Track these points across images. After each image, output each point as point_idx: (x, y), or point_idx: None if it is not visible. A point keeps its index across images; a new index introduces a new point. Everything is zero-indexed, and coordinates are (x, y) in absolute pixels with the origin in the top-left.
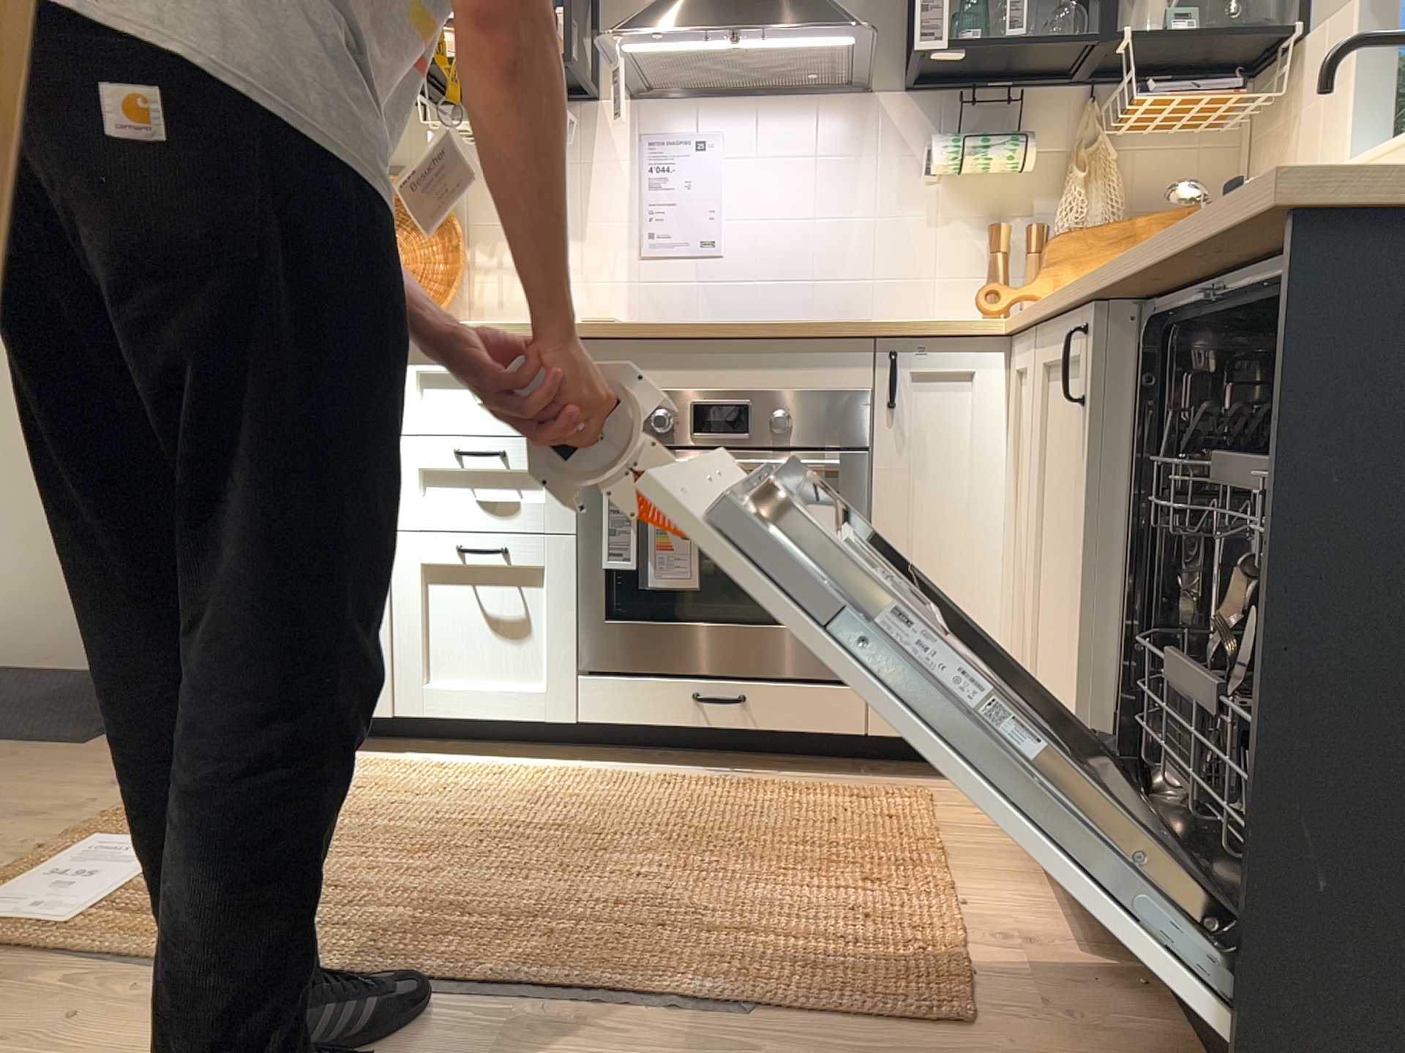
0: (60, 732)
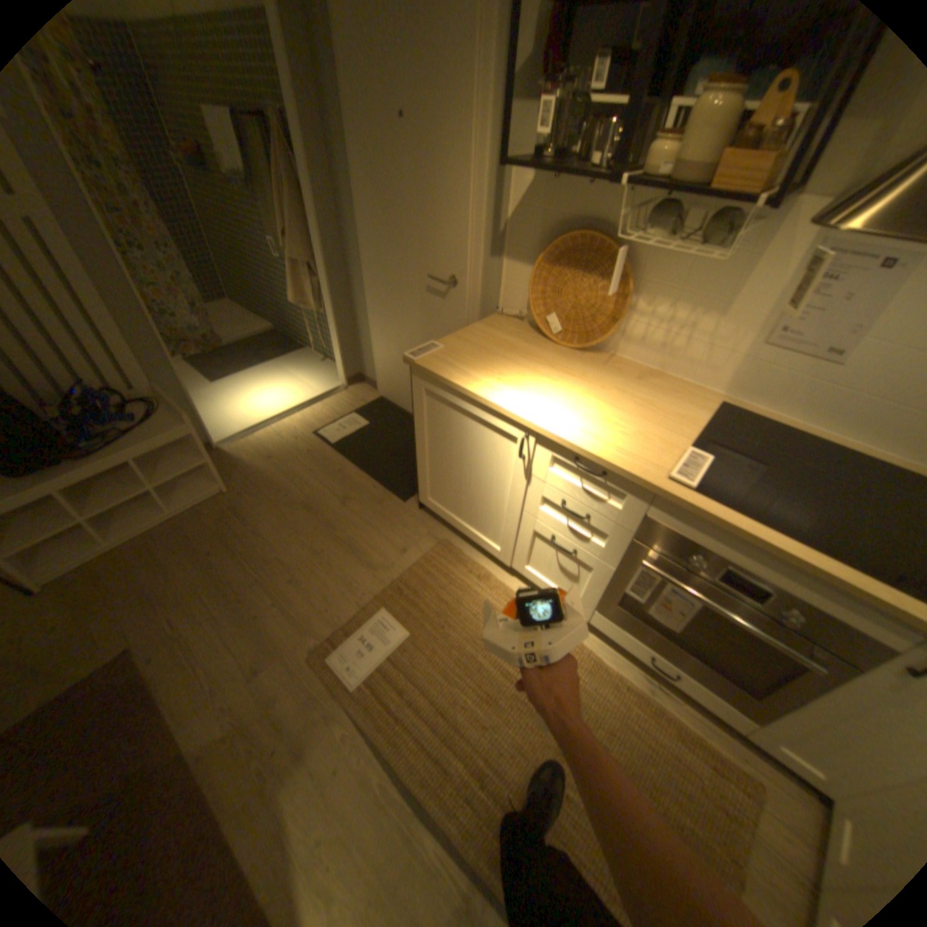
0: (400, 488)
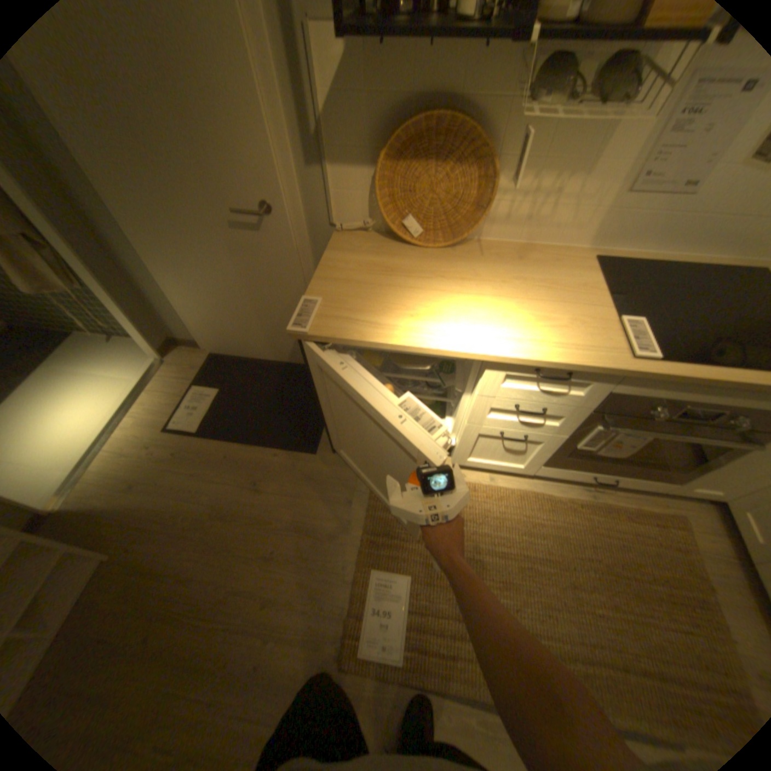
0: (300, 441)
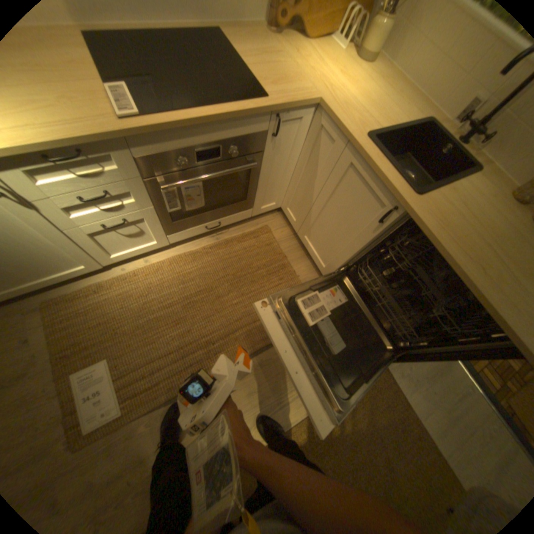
0: None
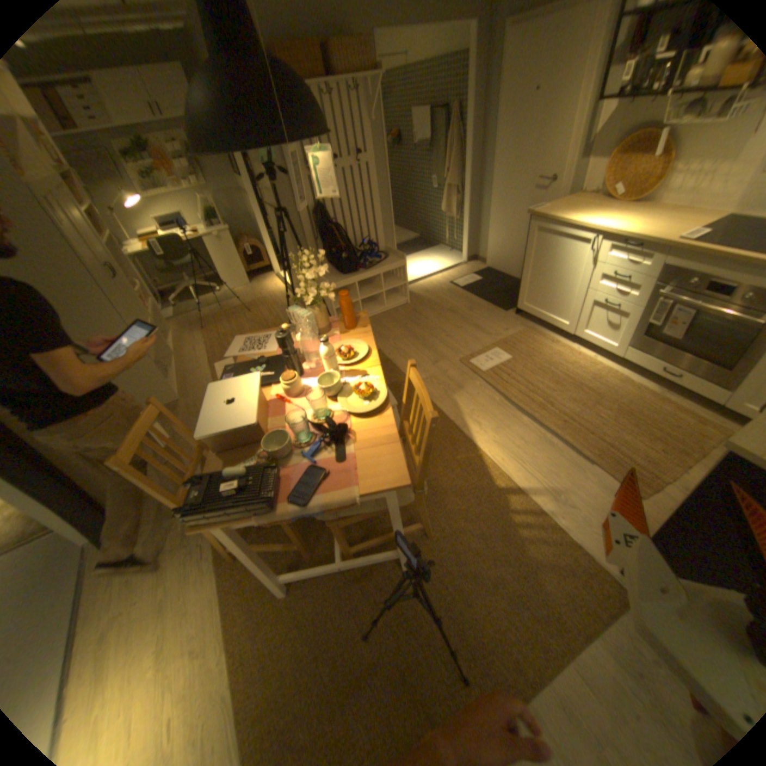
0: (502, 305)
